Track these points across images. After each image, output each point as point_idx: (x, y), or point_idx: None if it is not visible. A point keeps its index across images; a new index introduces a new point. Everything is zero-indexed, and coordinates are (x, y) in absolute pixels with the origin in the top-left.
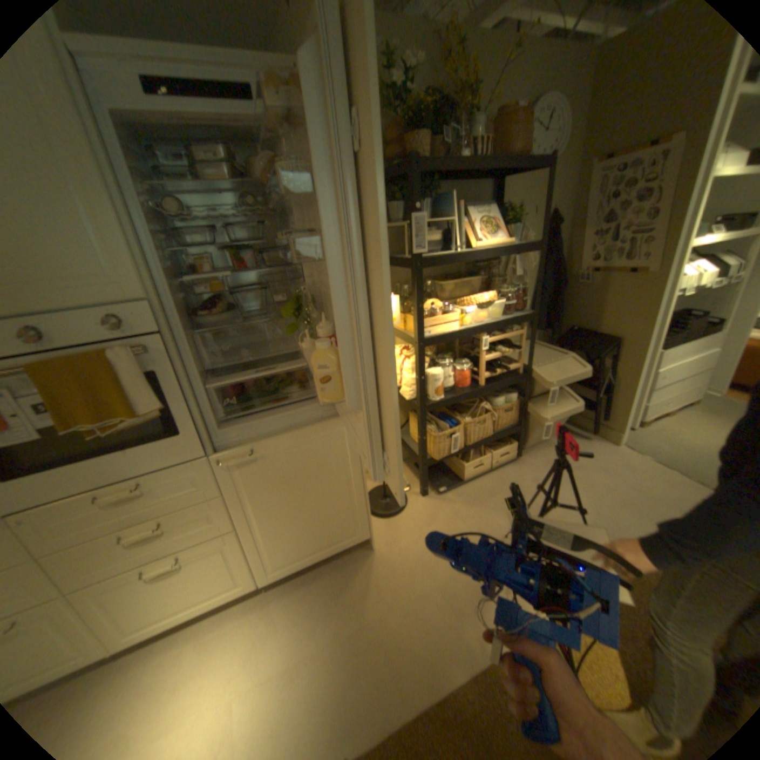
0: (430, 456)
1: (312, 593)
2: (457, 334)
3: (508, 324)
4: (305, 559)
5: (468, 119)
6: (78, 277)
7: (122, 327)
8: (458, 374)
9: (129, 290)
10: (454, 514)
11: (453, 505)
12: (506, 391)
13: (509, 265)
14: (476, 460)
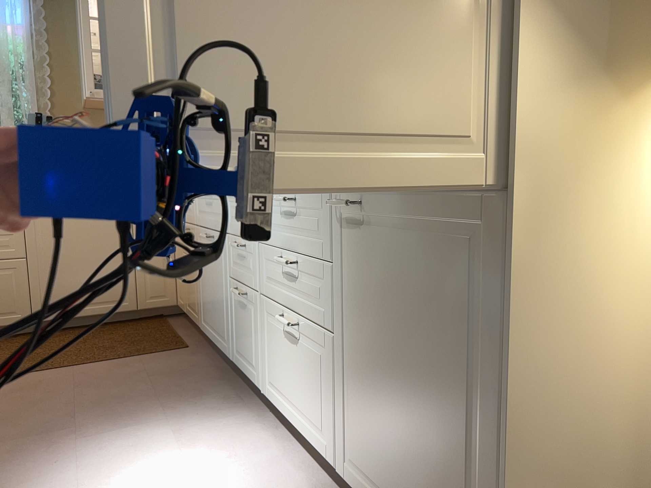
0: None
1: None
2: None
3: None
4: None
5: None
6: None
7: None
8: None
9: None
10: None
11: None
12: None
13: None
14: None
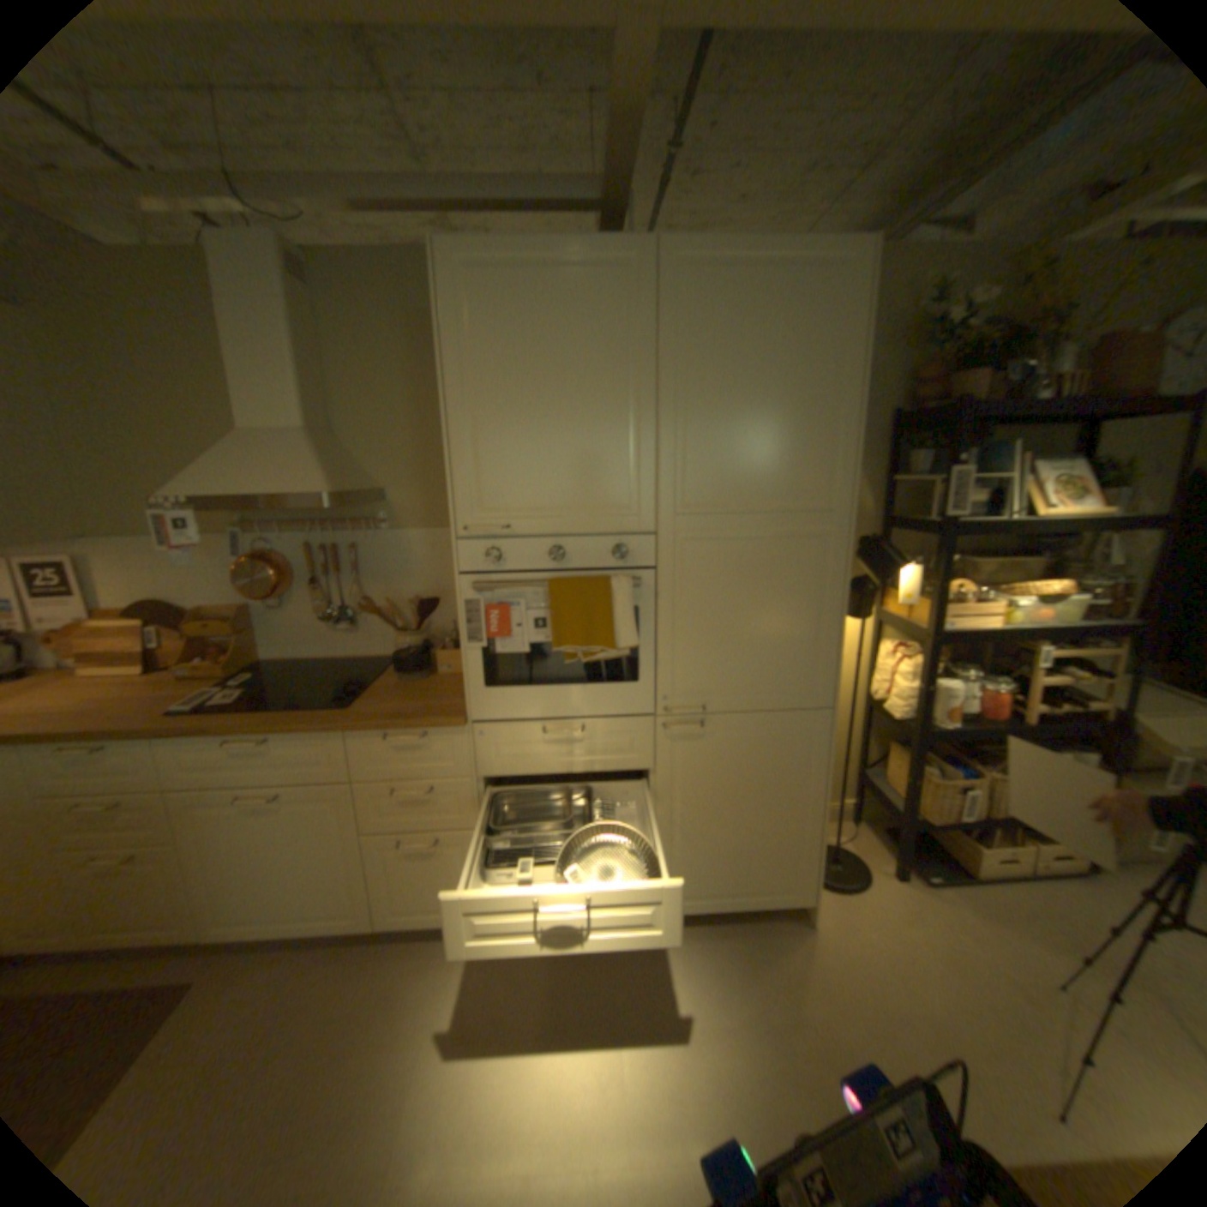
0: (925, 817)
1: (725, 954)
2: (1000, 634)
3: (1093, 636)
4: (723, 901)
5: (1050, 349)
6: (609, 507)
7: (627, 557)
8: (991, 697)
9: (643, 523)
10: (960, 924)
11: (958, 911)
12: (1077, 748)
13: (1100, 546)
14: (1008, 850)
